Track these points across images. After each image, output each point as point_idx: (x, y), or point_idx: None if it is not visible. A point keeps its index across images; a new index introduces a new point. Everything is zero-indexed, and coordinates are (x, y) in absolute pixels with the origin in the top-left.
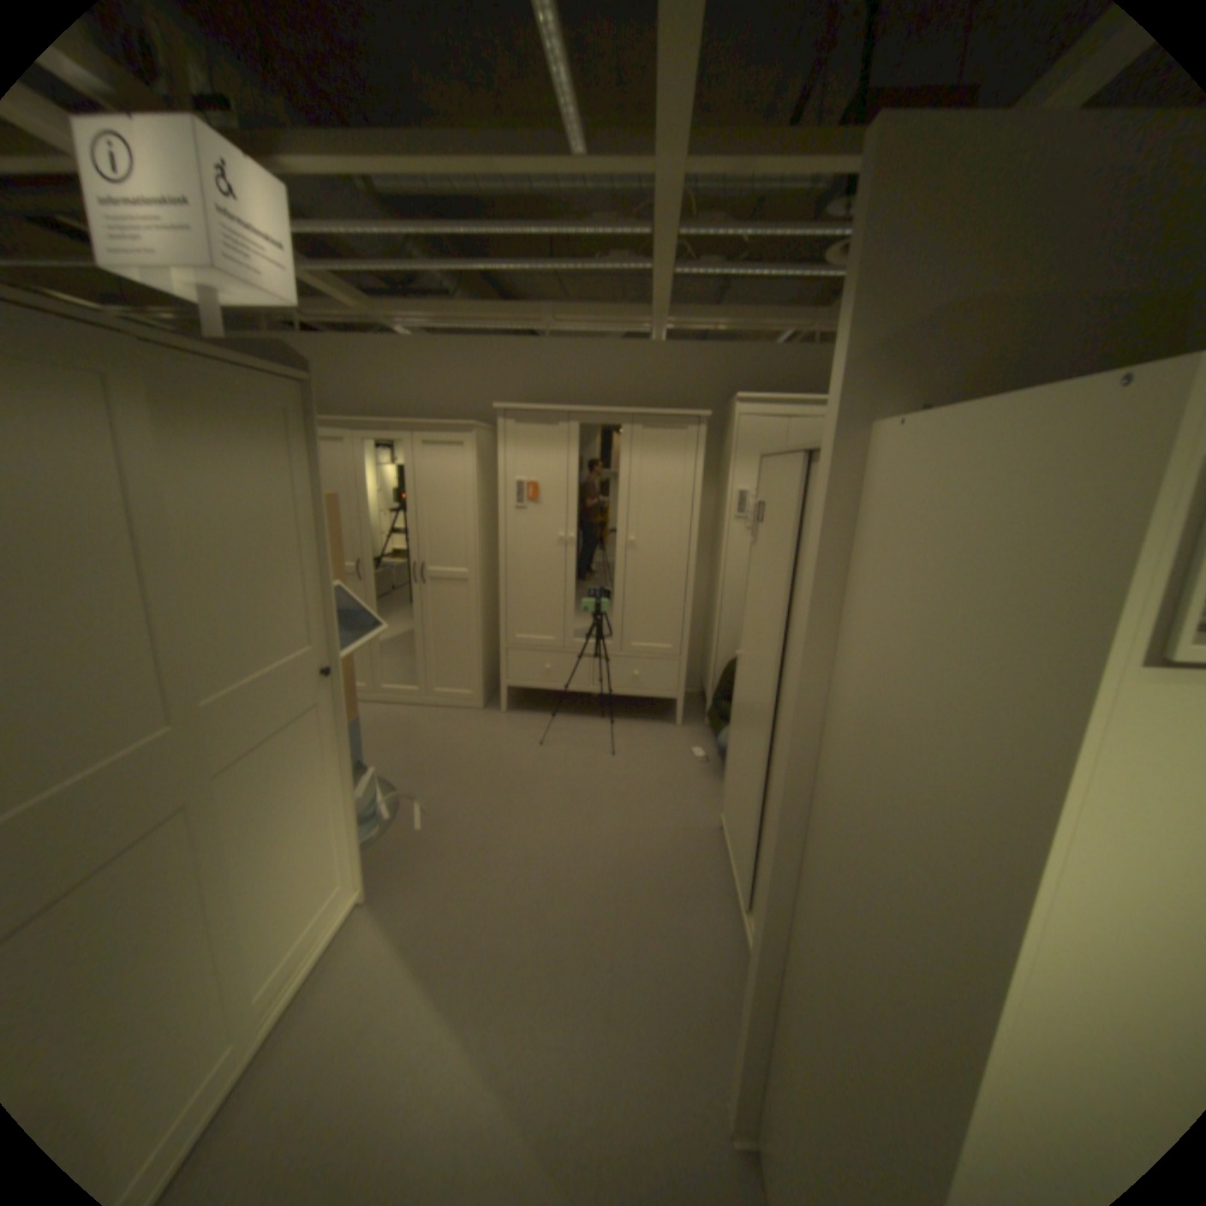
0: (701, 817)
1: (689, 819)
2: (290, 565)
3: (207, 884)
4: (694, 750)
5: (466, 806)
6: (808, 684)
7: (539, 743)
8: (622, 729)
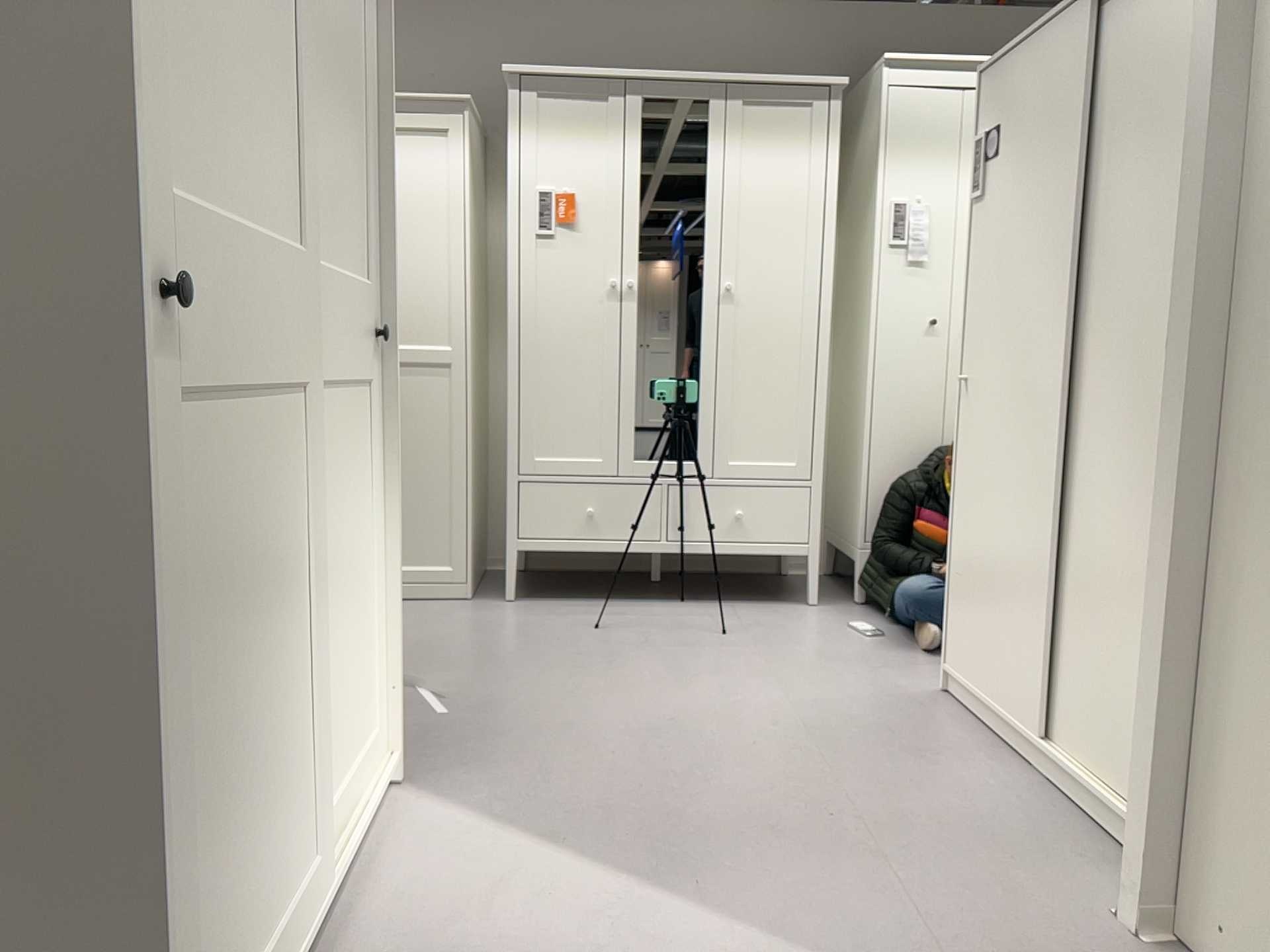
0: (909, 686)
1: (890, 688)
2: (354, 136)
3: (306, 554)
4: (855, 626)
5: (510, 692)
6: (1218, 170)
7: (593, 629)
8: (723, 610)
